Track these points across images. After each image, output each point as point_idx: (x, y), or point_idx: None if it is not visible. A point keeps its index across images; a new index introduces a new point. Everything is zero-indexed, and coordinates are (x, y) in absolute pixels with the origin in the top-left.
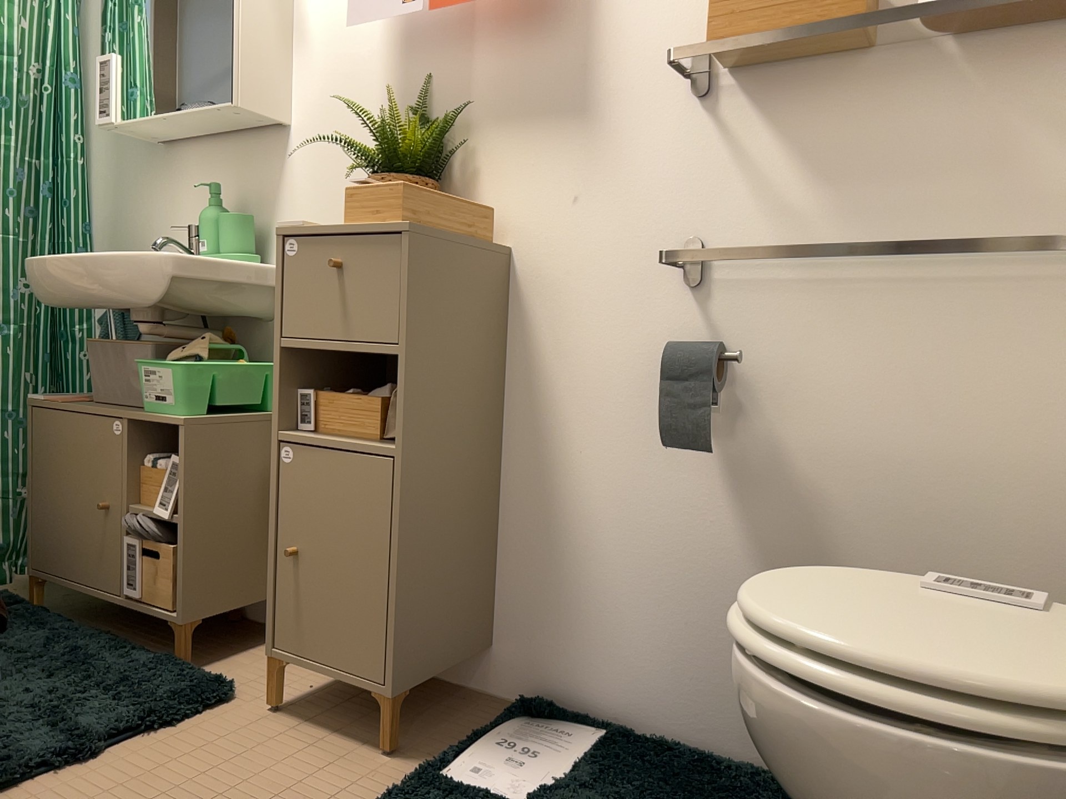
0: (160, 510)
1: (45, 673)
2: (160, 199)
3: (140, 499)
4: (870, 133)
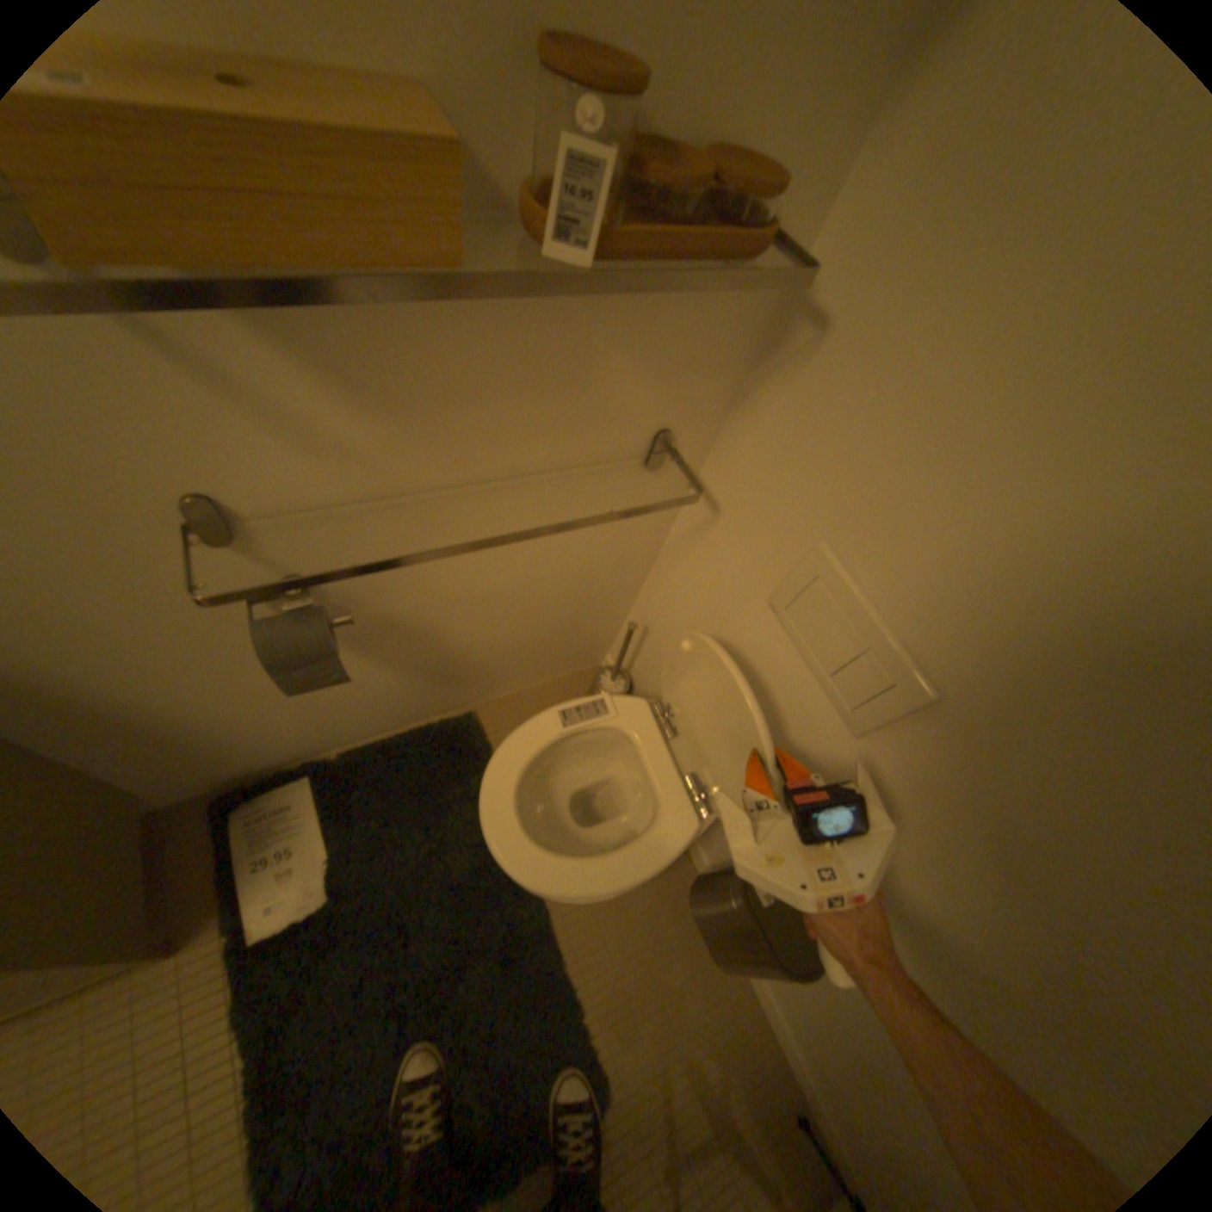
0: None
1: None
2: None
3: None
4: (436, 344)
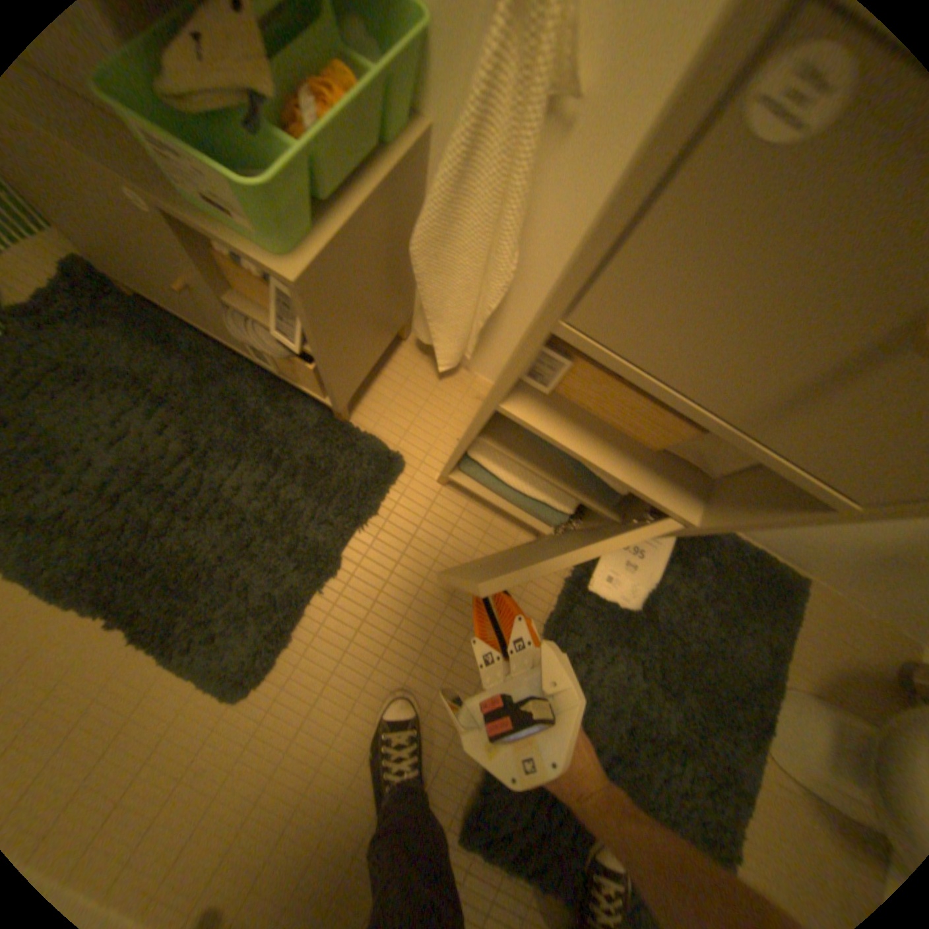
0: (286, 338)
1: (236, 457)
2: None
3: (234, 284)
4: None
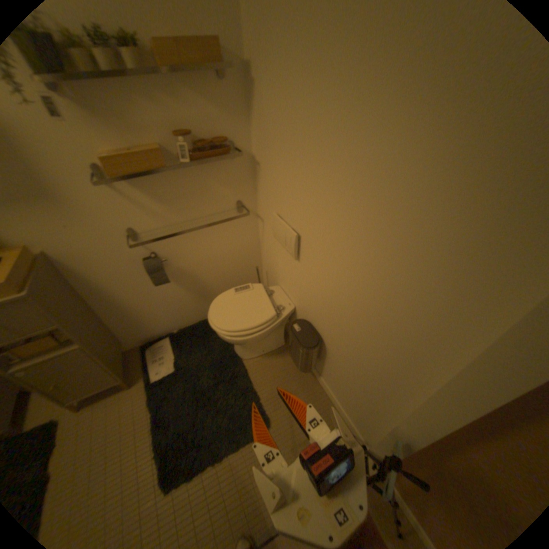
0: None
1: None
2: None
3: None
4: (171, 188)
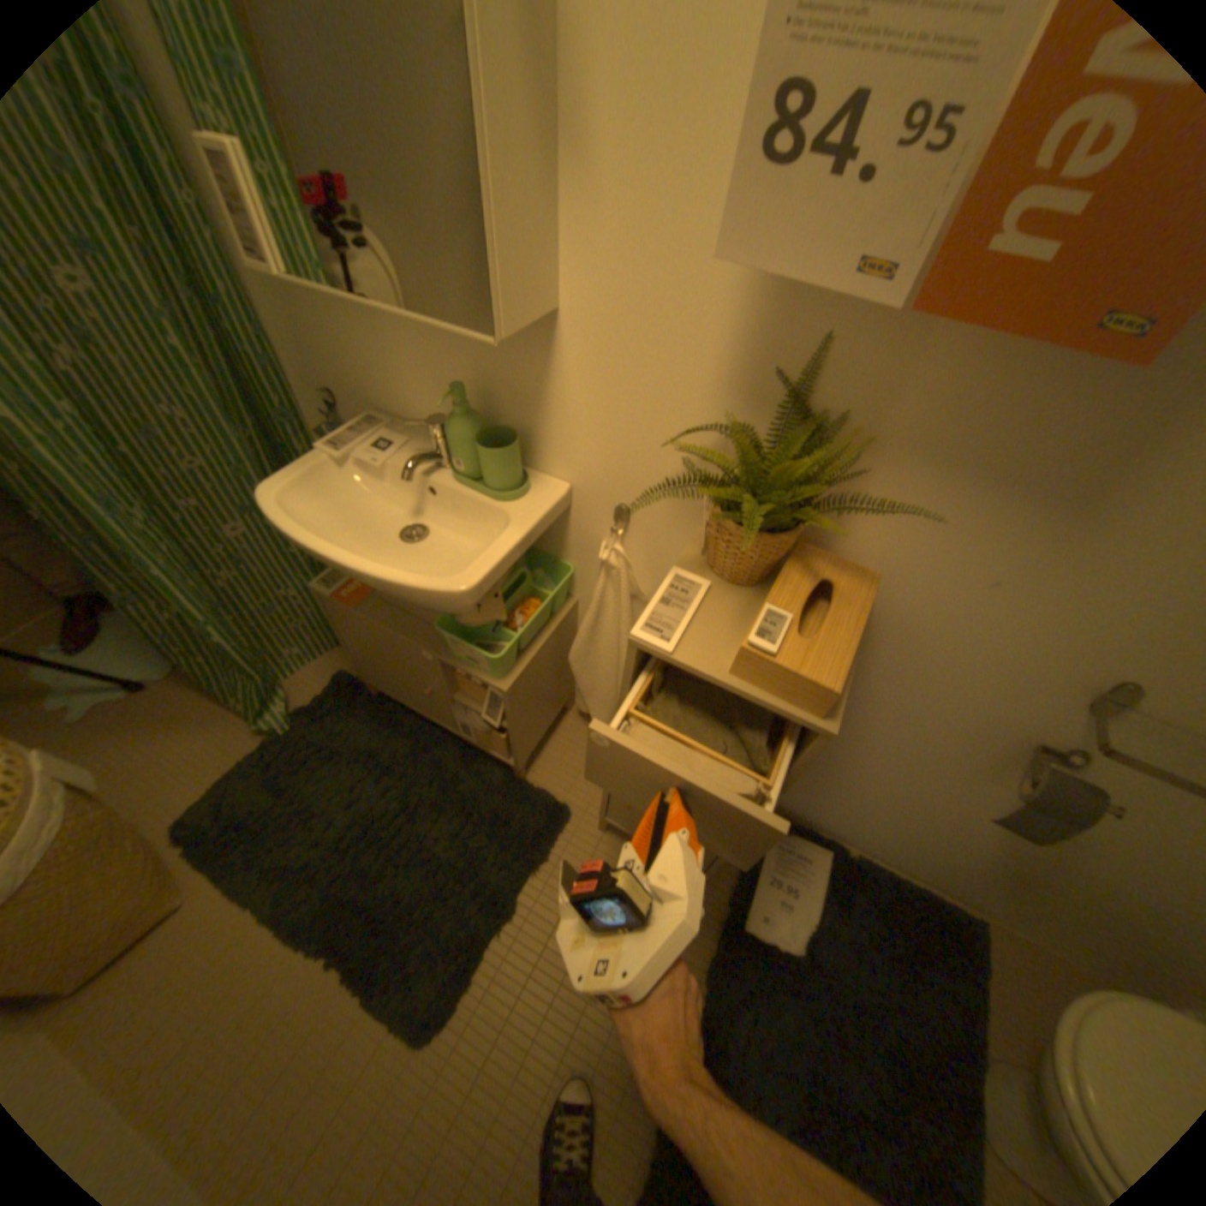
0: (491, 719)
1: (438, 813)
2: (357, 327)
3: (461, 688)
4: None
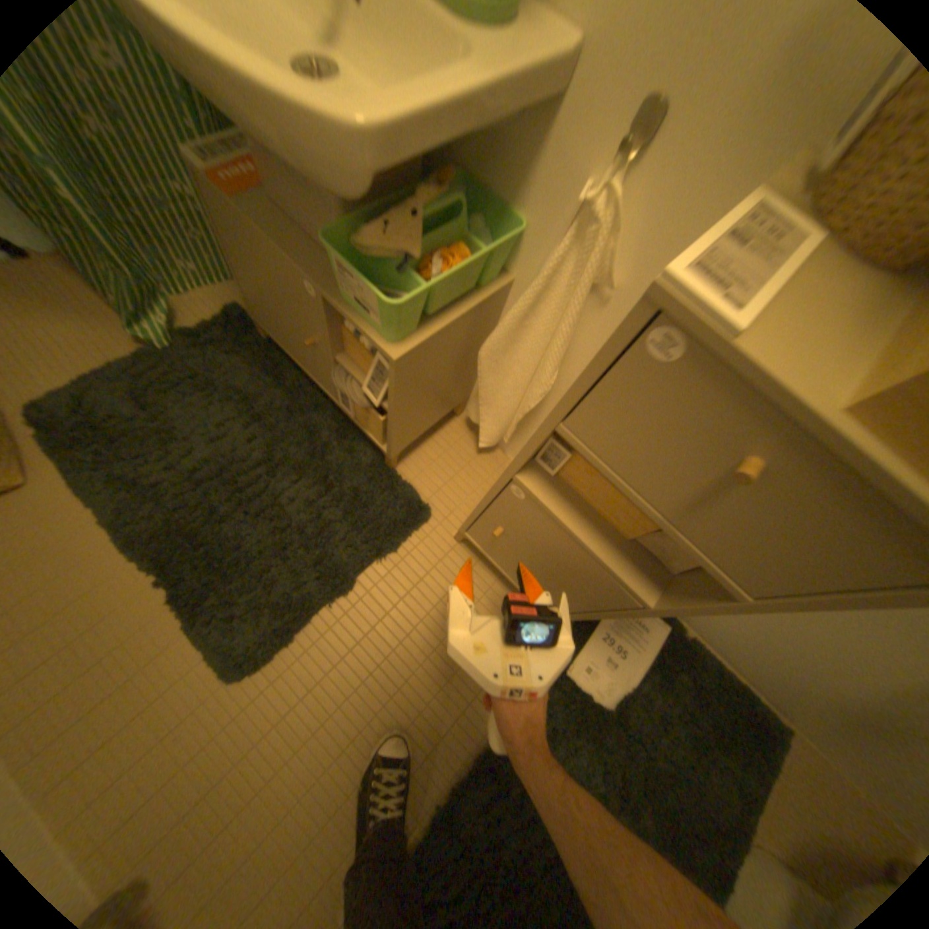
0: (372, 393)
1: (300, 474)
2: None
3: (347, 348)
4: None
